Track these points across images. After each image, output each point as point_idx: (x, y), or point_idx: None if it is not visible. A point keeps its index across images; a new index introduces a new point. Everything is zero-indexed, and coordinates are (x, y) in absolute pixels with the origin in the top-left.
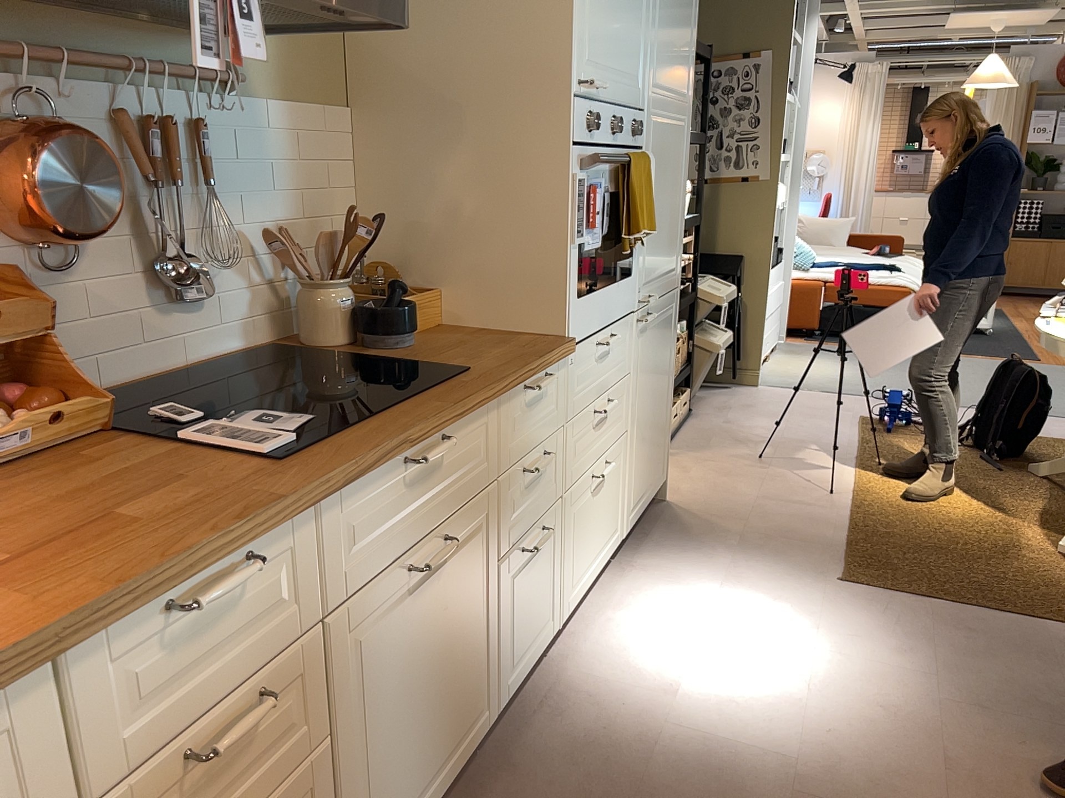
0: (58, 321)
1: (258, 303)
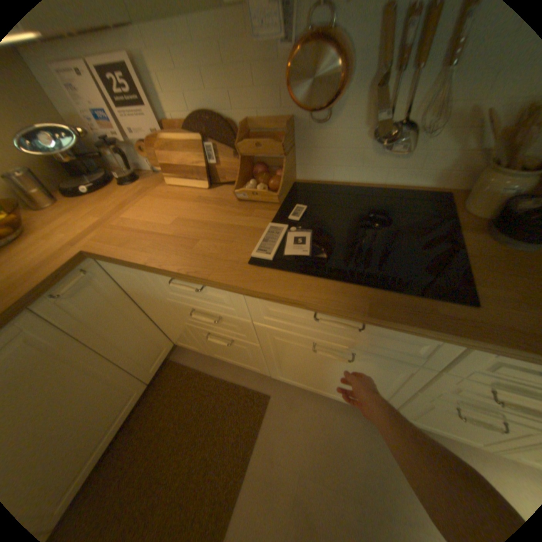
0: (319, 146)
1: (463, 162)
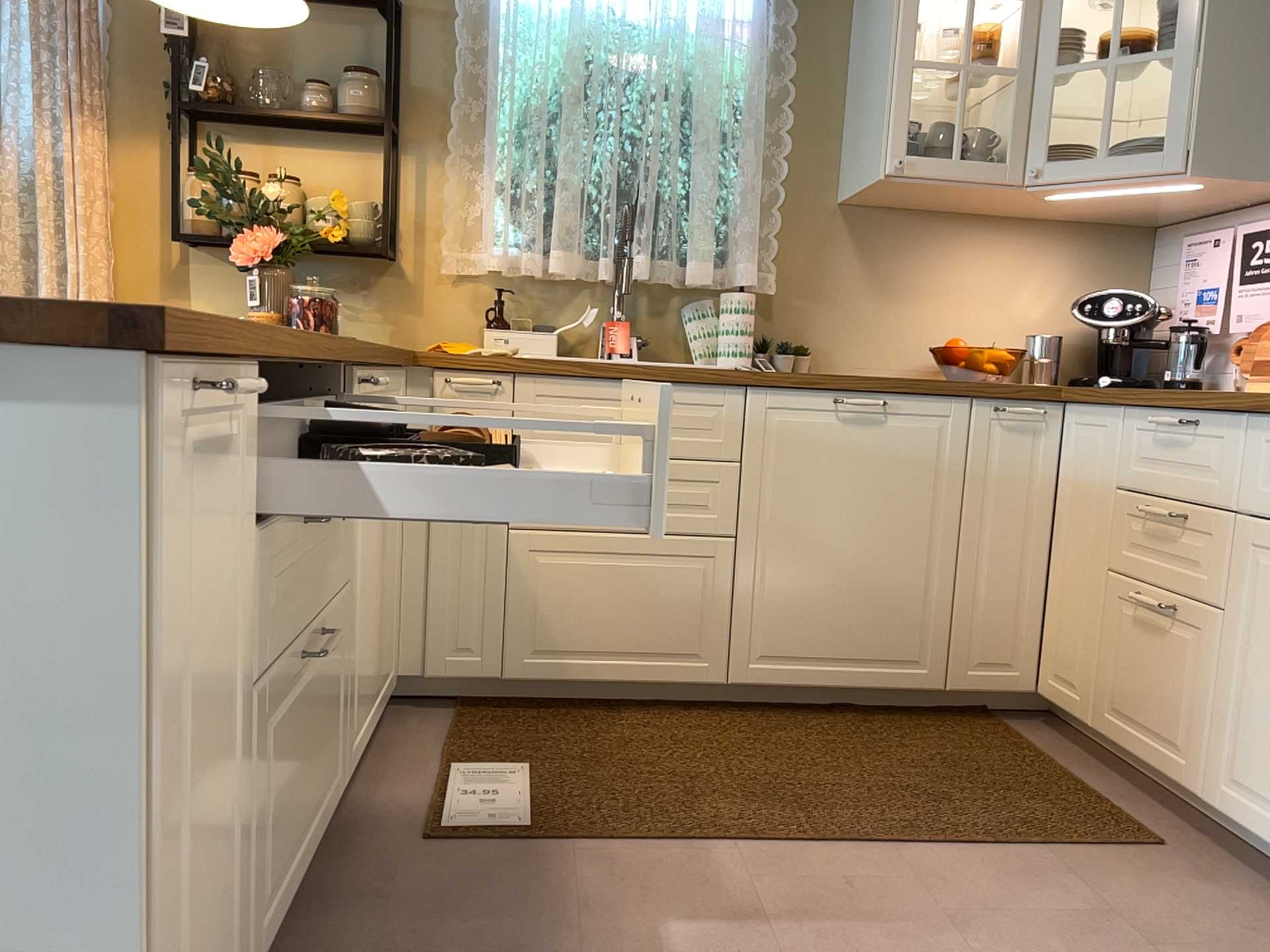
0: None
1: None
